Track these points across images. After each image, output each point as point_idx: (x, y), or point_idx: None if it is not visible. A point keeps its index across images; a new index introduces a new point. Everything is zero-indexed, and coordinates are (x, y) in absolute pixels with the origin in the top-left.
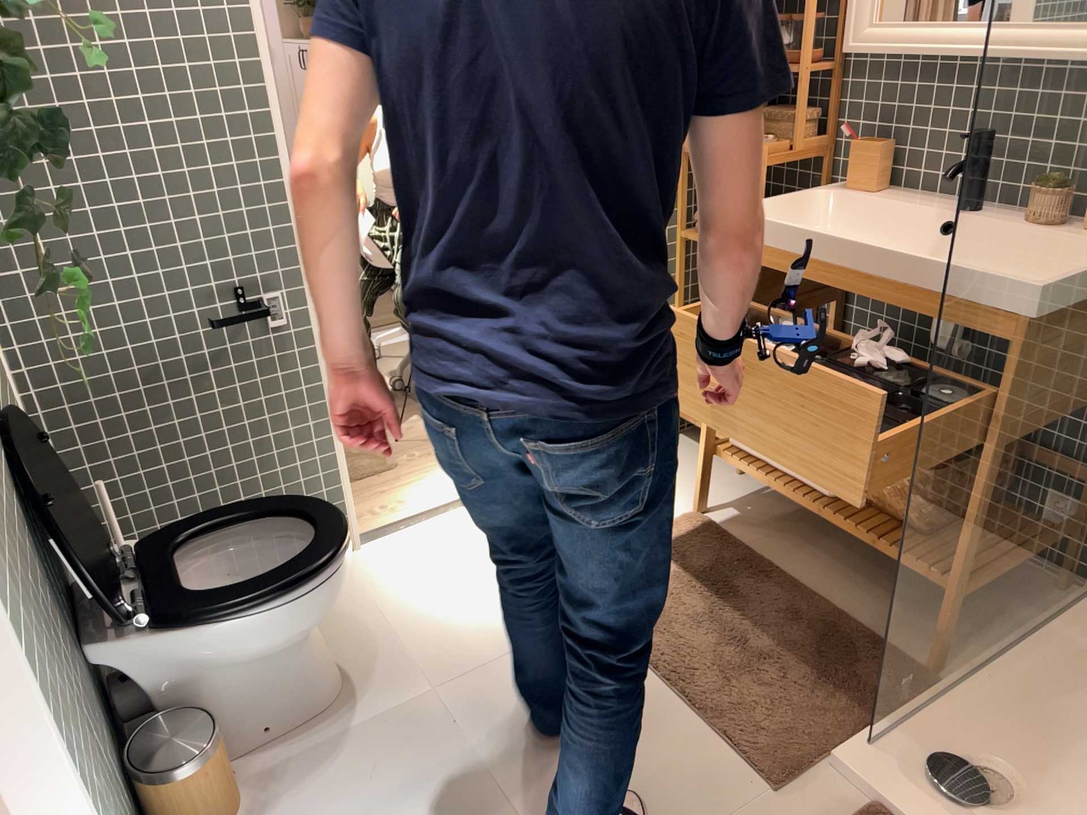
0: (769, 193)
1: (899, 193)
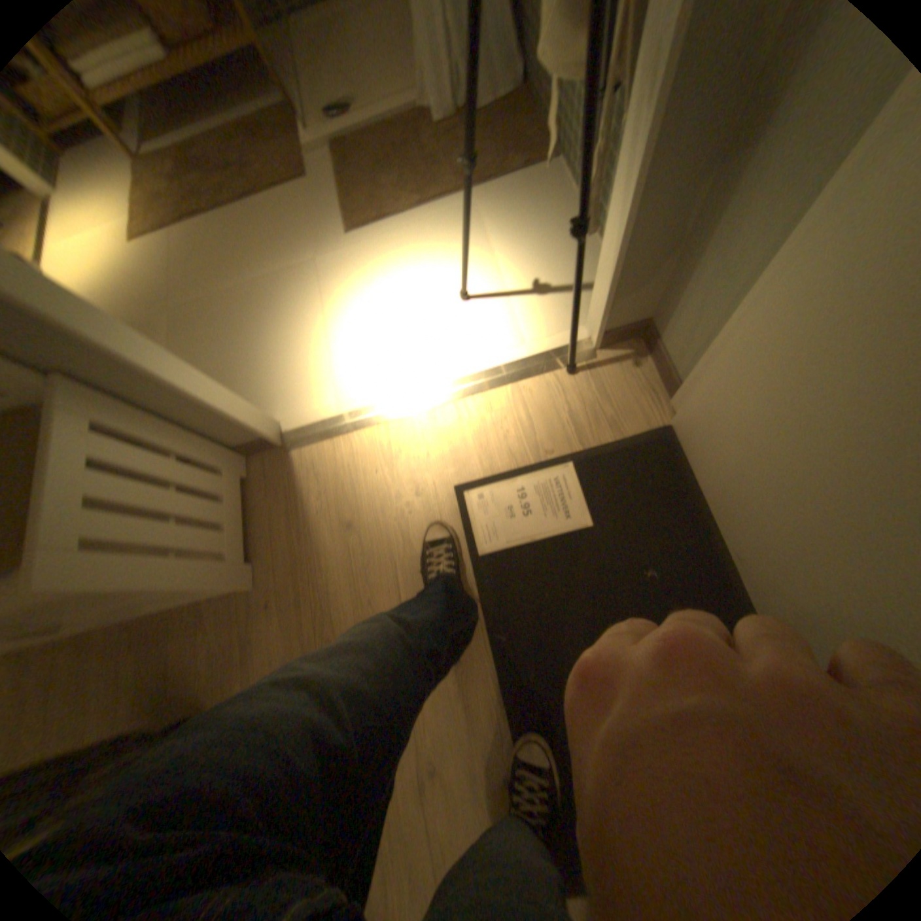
0: None
1: None
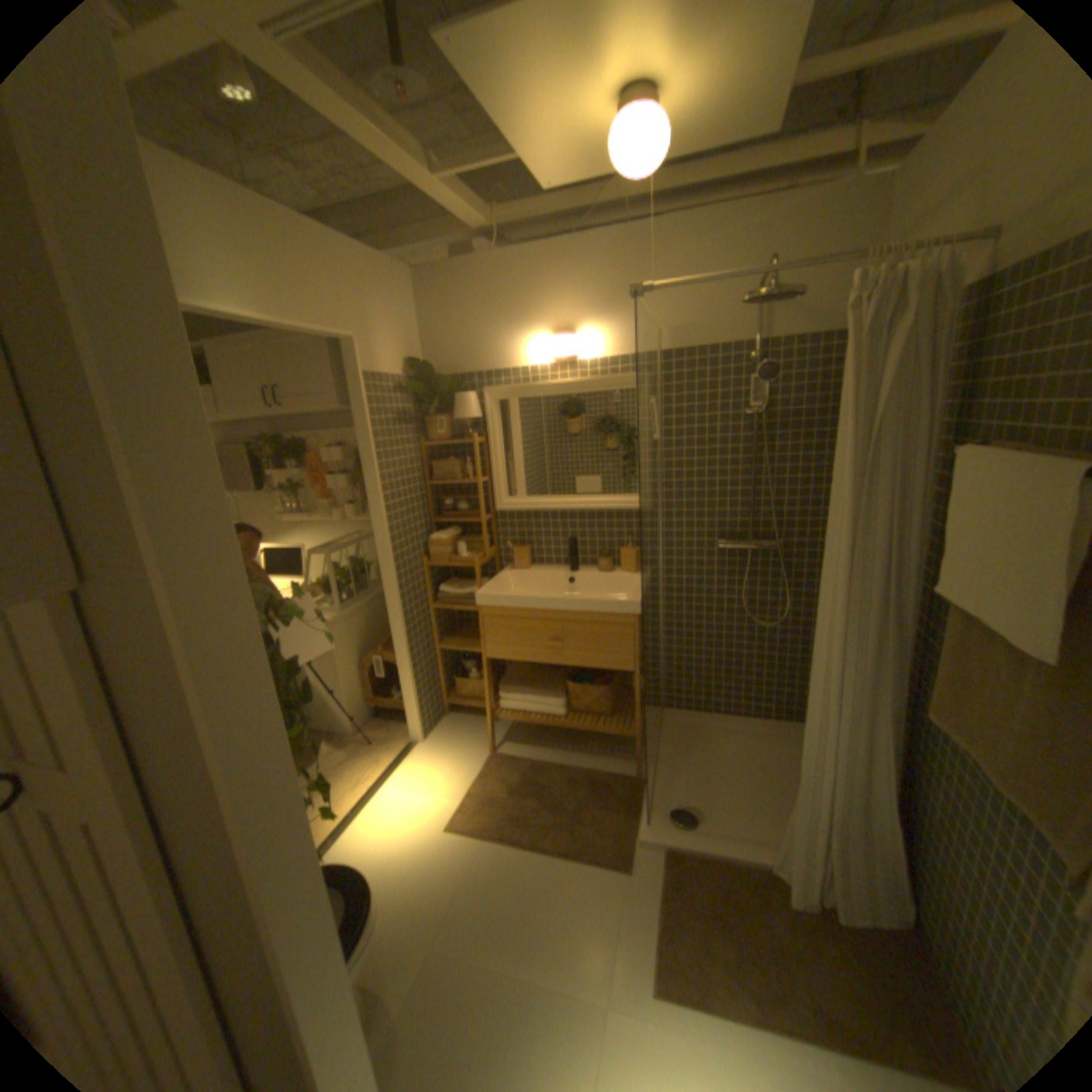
0: (481, 577)
1: (535, 565)
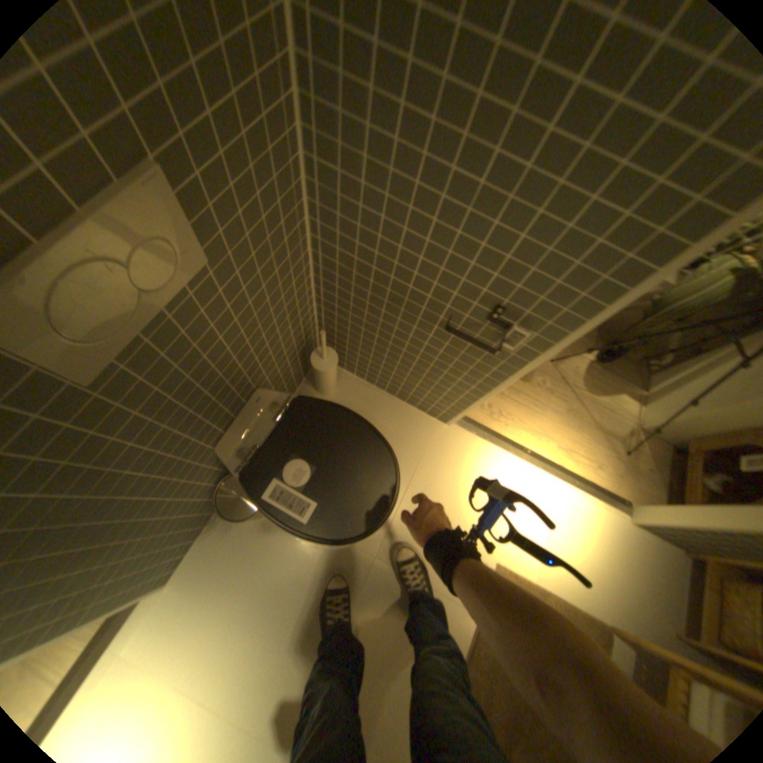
0: None
1: None
